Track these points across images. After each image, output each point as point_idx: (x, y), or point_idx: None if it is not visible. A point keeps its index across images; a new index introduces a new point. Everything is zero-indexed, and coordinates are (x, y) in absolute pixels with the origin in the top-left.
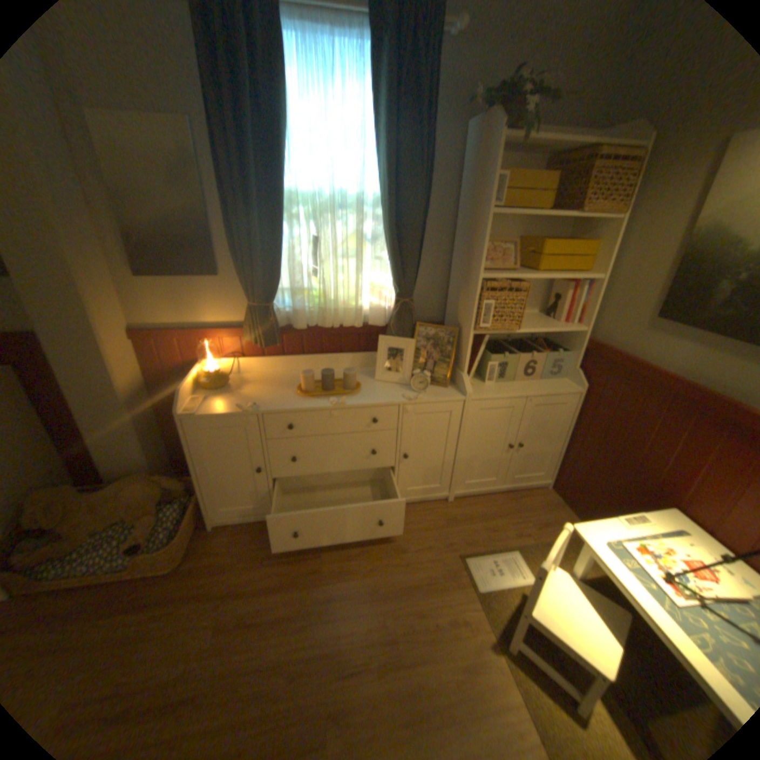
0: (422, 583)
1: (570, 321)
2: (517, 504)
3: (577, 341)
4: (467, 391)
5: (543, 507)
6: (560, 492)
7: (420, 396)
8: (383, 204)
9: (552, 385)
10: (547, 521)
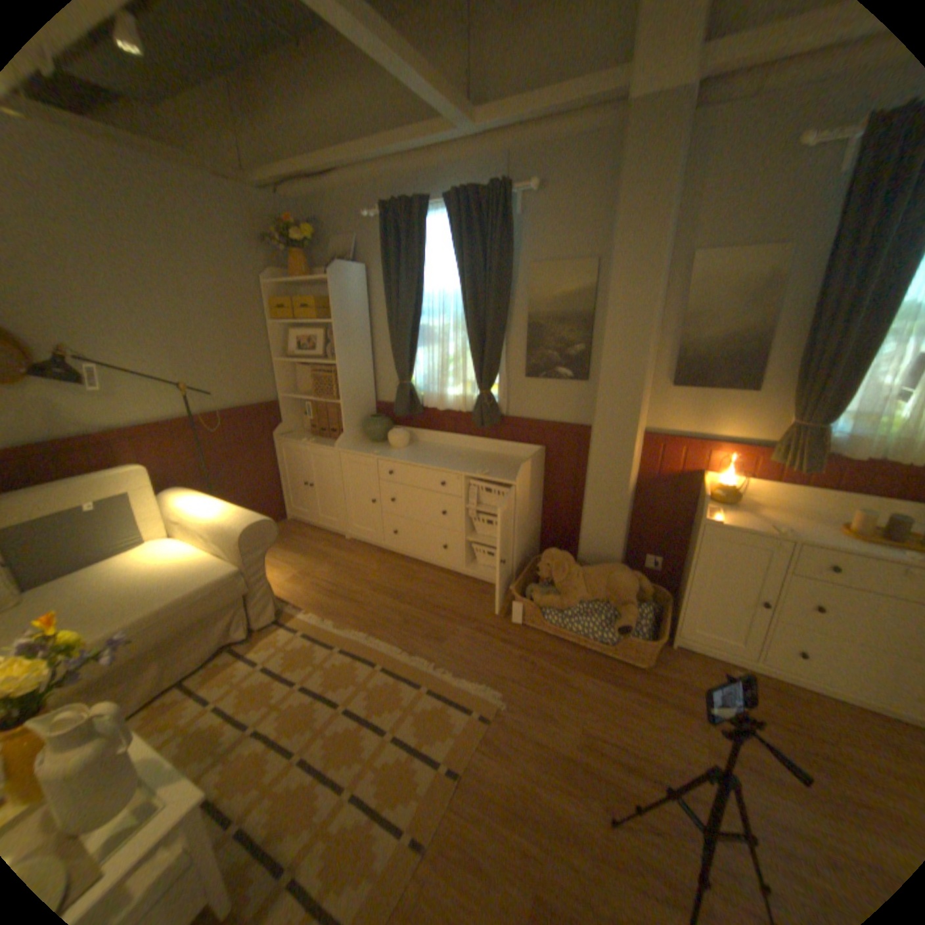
0: None
1: None
2: None
3: None
4: None
5: None
6: None
7: None
8: None
9: None
10: None
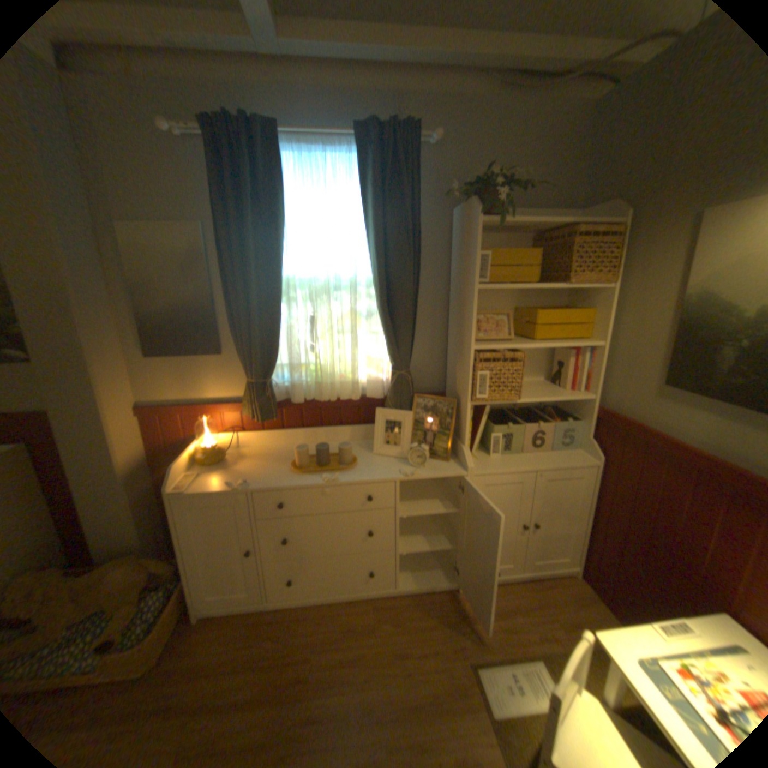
0: (425, 703)
1: (576, 389)
2: (541, 598)
3: (587, 410)
4: (468, 466)
5: (572, 602)
6: (592, 584)
7: (417, 472)
8: (374, 285)
9: (565, 458)
10: (577, 622)
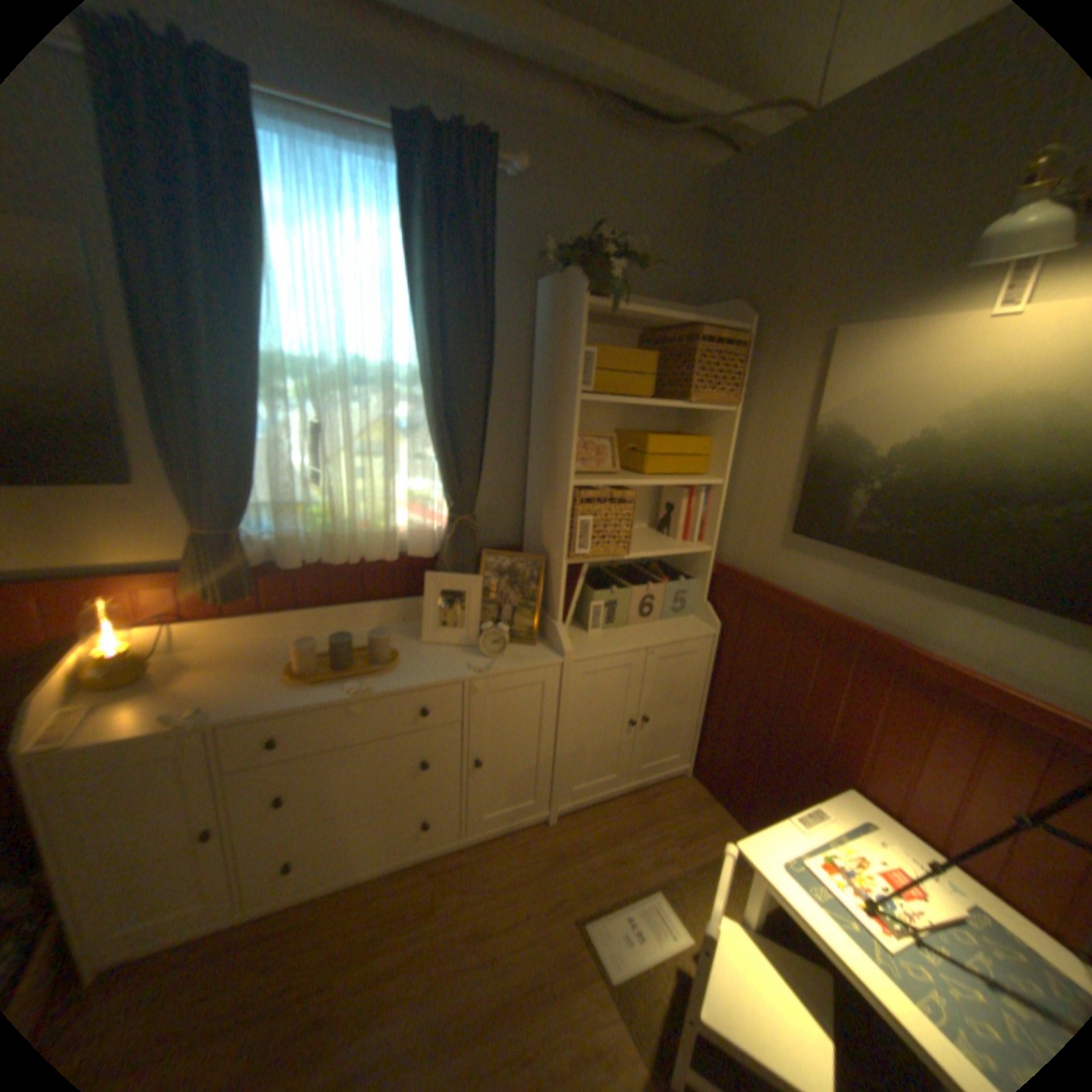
0: (519, 994)
1: (688, 539)
2: (648, 811)
3: (700, 565)
4: (564, 650)
5: (684, 808)
6: (703, 781)
7: (495, 665)
8: (423, 381)
9: (676, 628)
10: (692, 831)
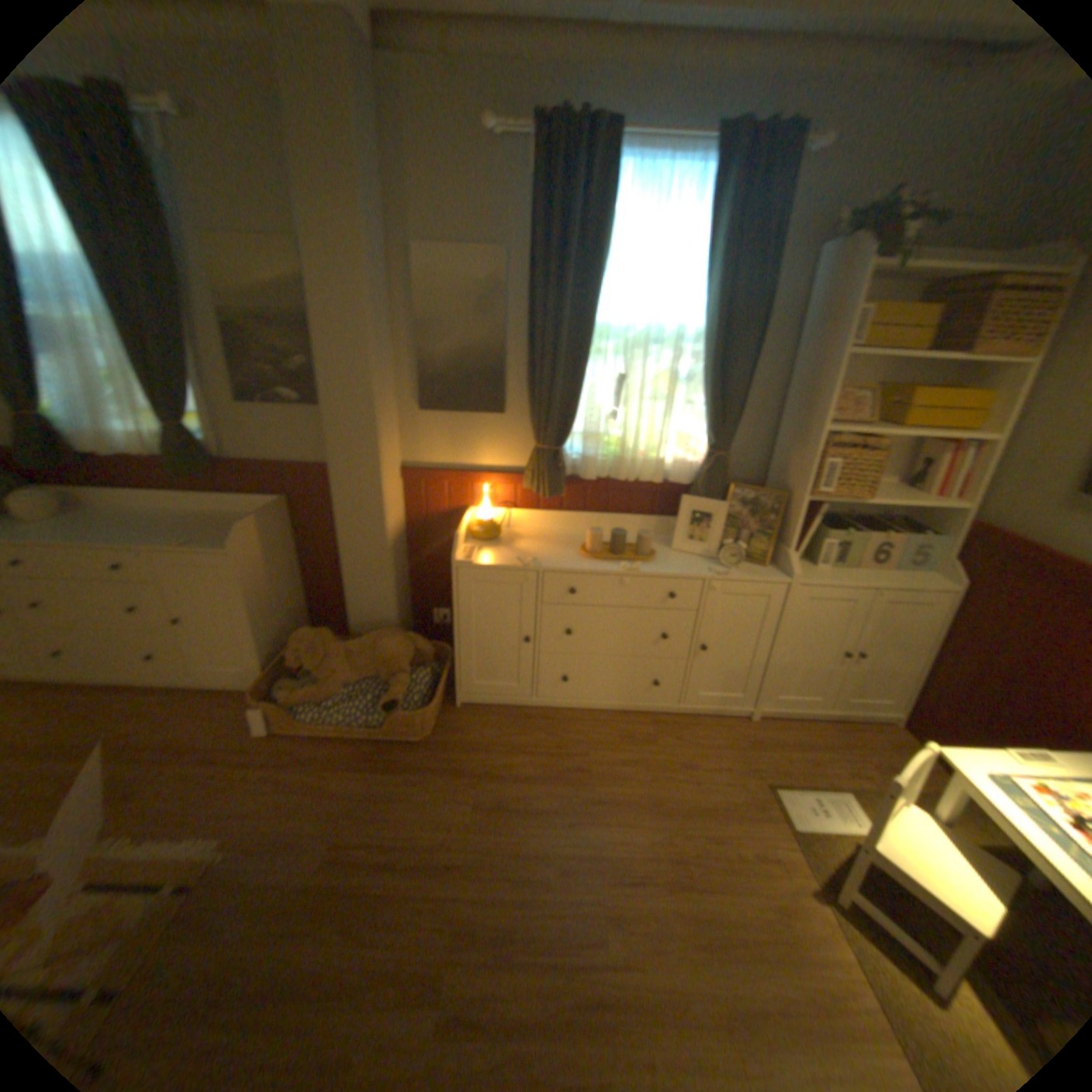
0: (718, 808)
1: (946, 495)
2: (850, 740)
3: (955, 523)
4: (794, 573)
5: (890, 749)
6: (917, 734)
7: (732, 572)
8: (707, 340)
9: (914, 579)
10: (895, 767)
